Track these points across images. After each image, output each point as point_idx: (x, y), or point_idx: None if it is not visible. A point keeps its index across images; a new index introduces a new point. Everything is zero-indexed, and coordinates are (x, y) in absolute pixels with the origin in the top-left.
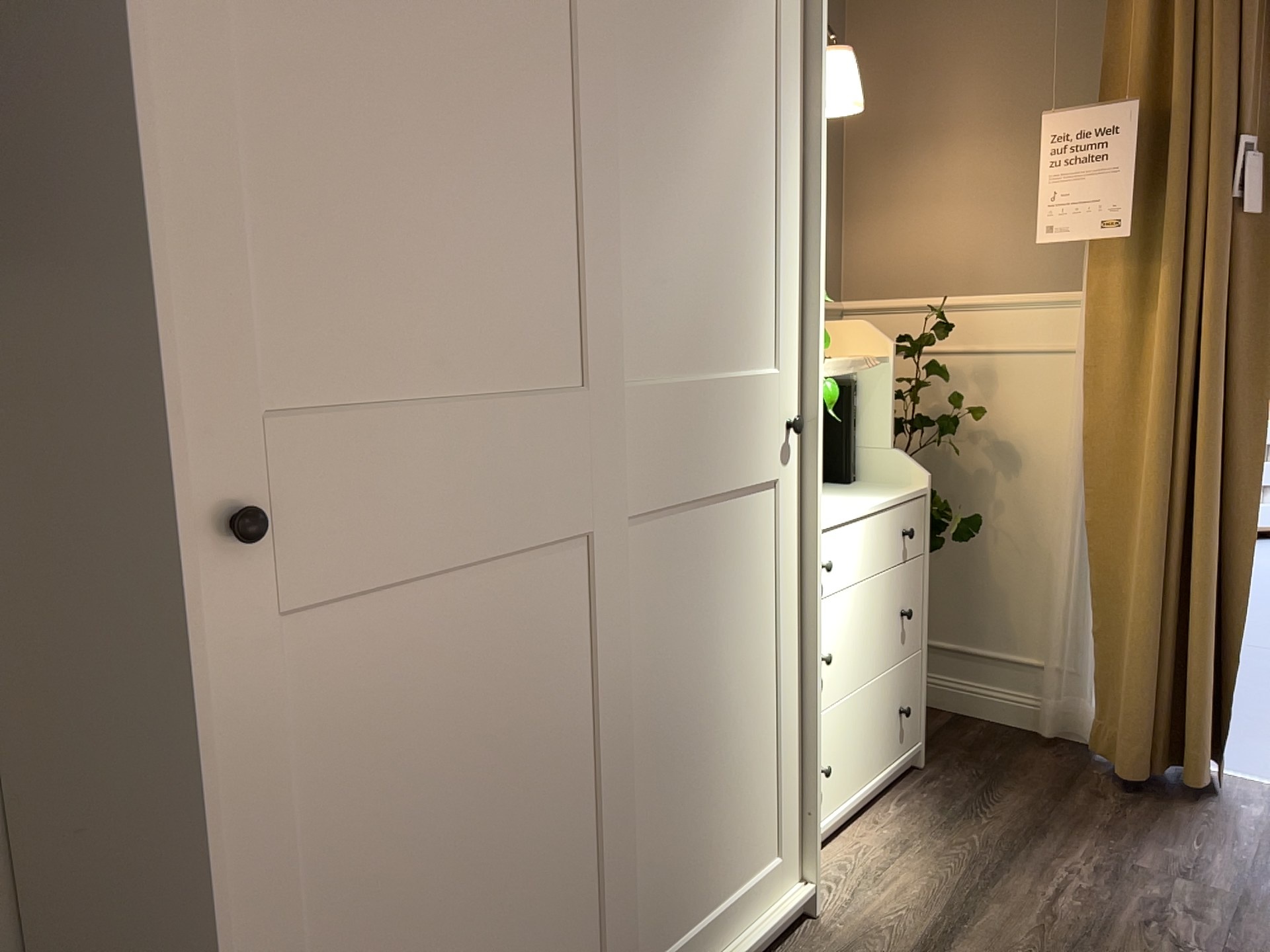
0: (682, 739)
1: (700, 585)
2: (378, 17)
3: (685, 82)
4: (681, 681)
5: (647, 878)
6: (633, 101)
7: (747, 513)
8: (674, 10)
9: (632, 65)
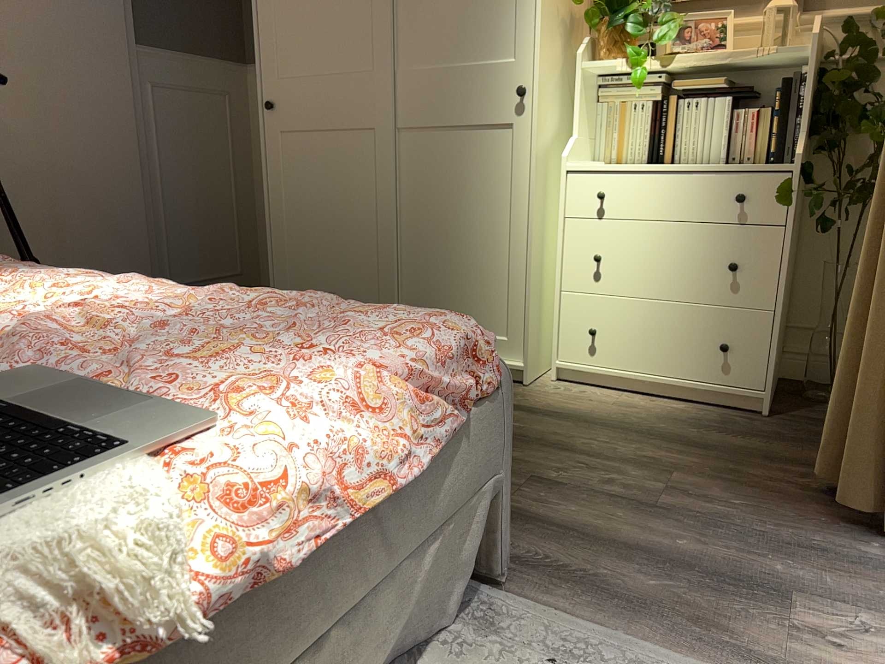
0: (434, 241)
1: (448, 170)
2: None
3: None
4: (435, 213)
5: (412, 292)
6: None
7: (487, 140)
8: None
9: None
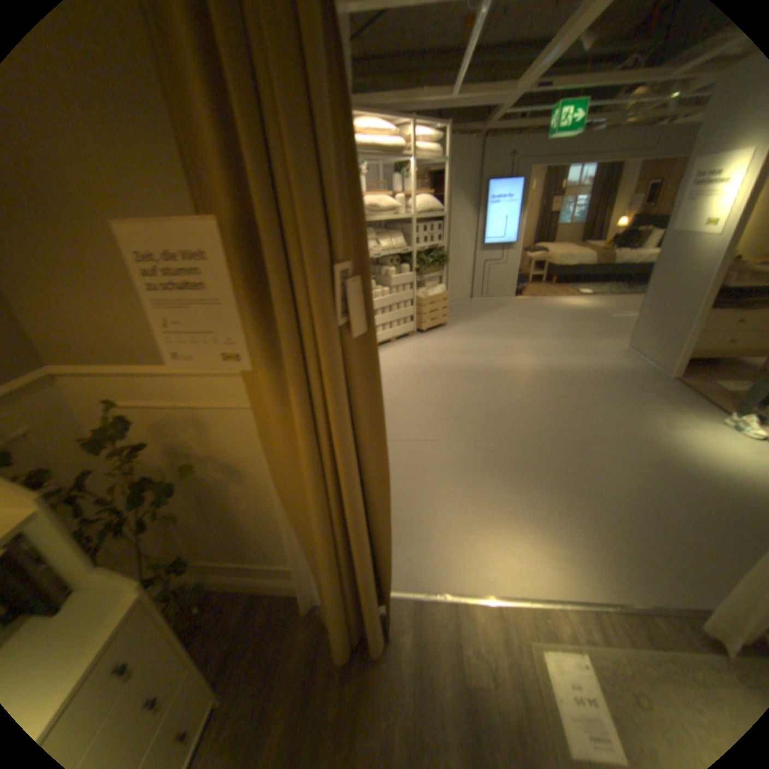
0: None
1: None
2: None
3: None
4: None
5: None
6: None
7: None
8: None
9: None
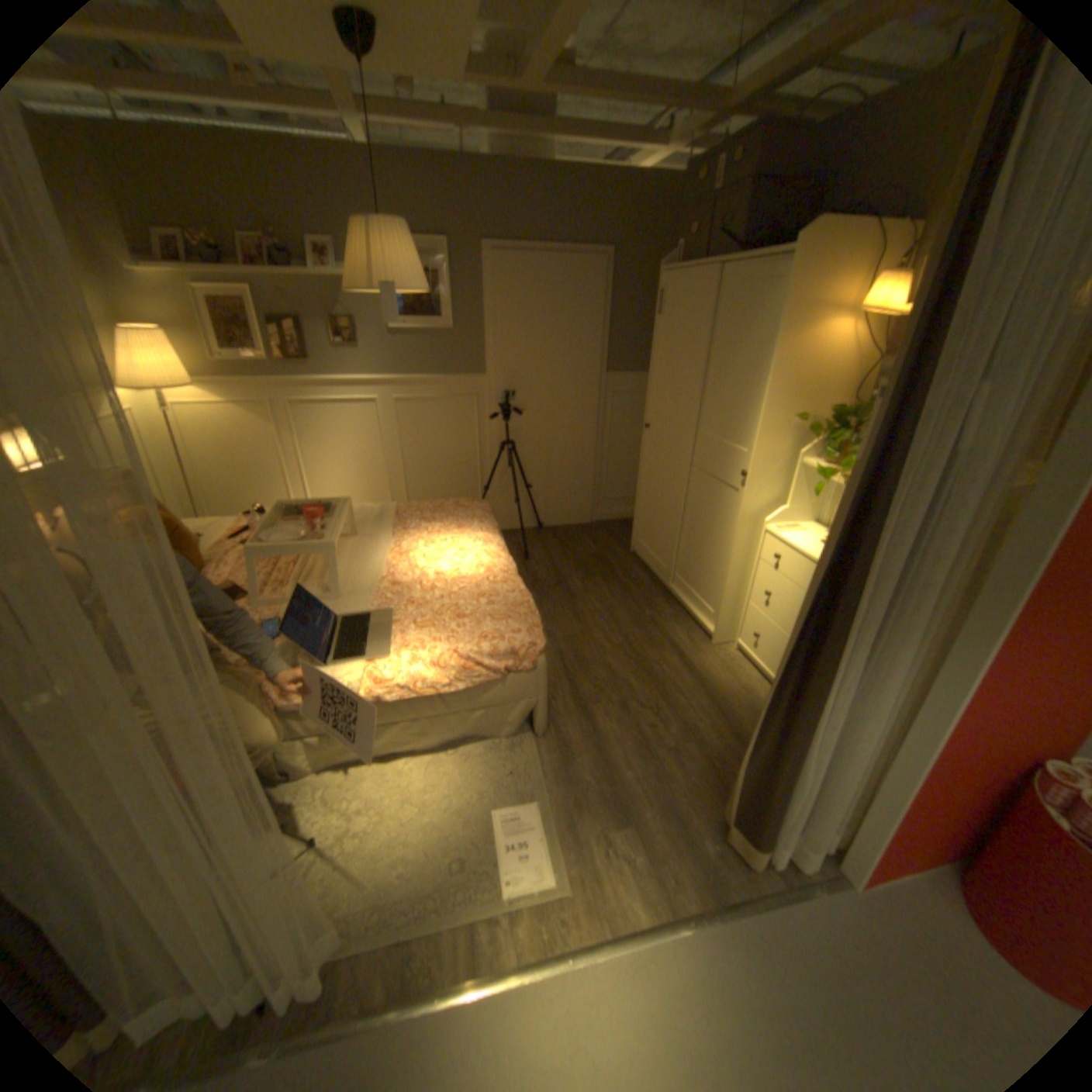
0: (696, 537)
1: (708, 500)
2: (671, 345)
3: (734, 342)
4: (699, 521)
5: (682, 559)
6: (718, 352)
7: (727, 492)
8: (735, 319)
9: (720, 341)
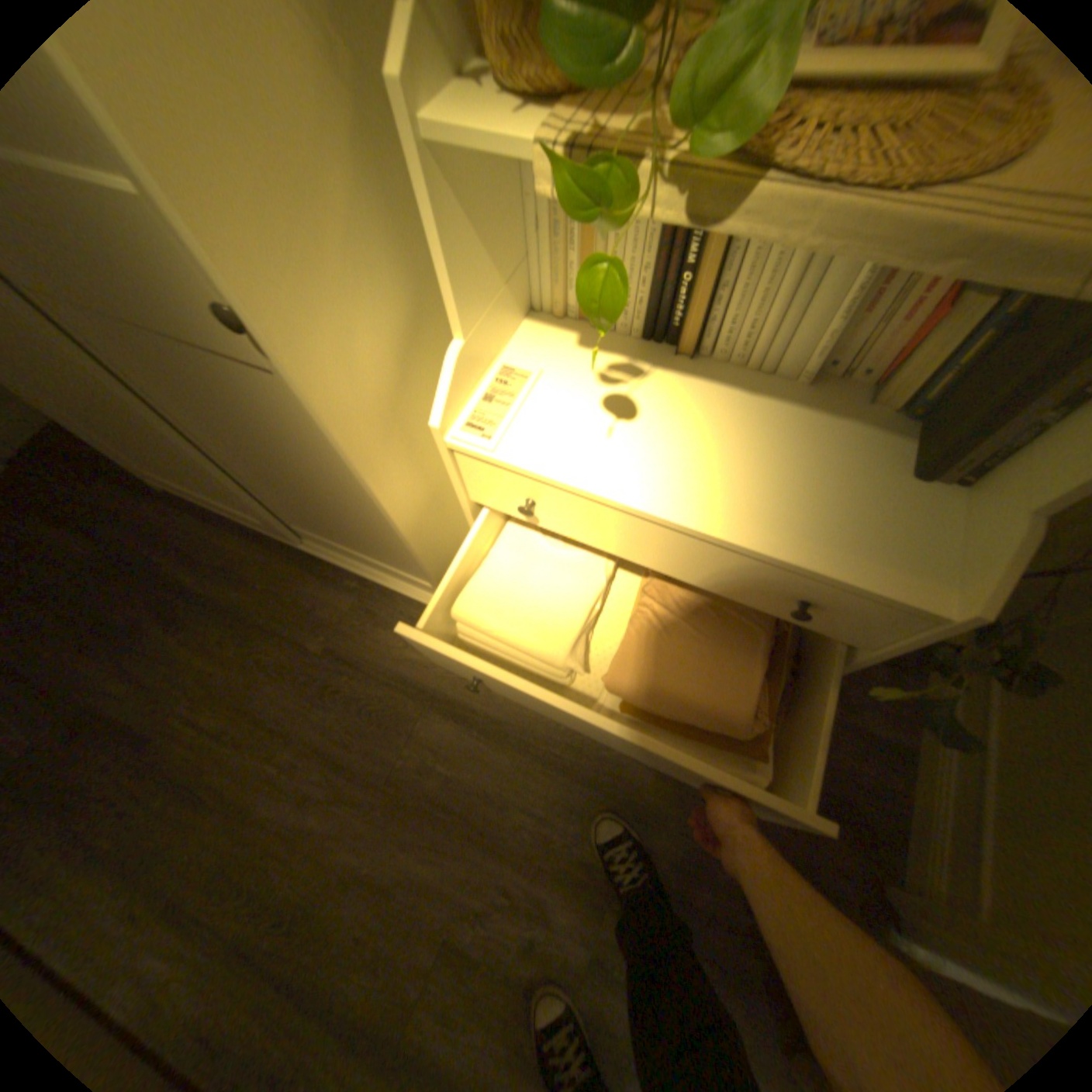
0: (269, 476)
1: (207, 399)
2: None
3: None
4: (239, 447)
5: (282, 508)
6: None
7: (240, 377)
8: None
9: None
